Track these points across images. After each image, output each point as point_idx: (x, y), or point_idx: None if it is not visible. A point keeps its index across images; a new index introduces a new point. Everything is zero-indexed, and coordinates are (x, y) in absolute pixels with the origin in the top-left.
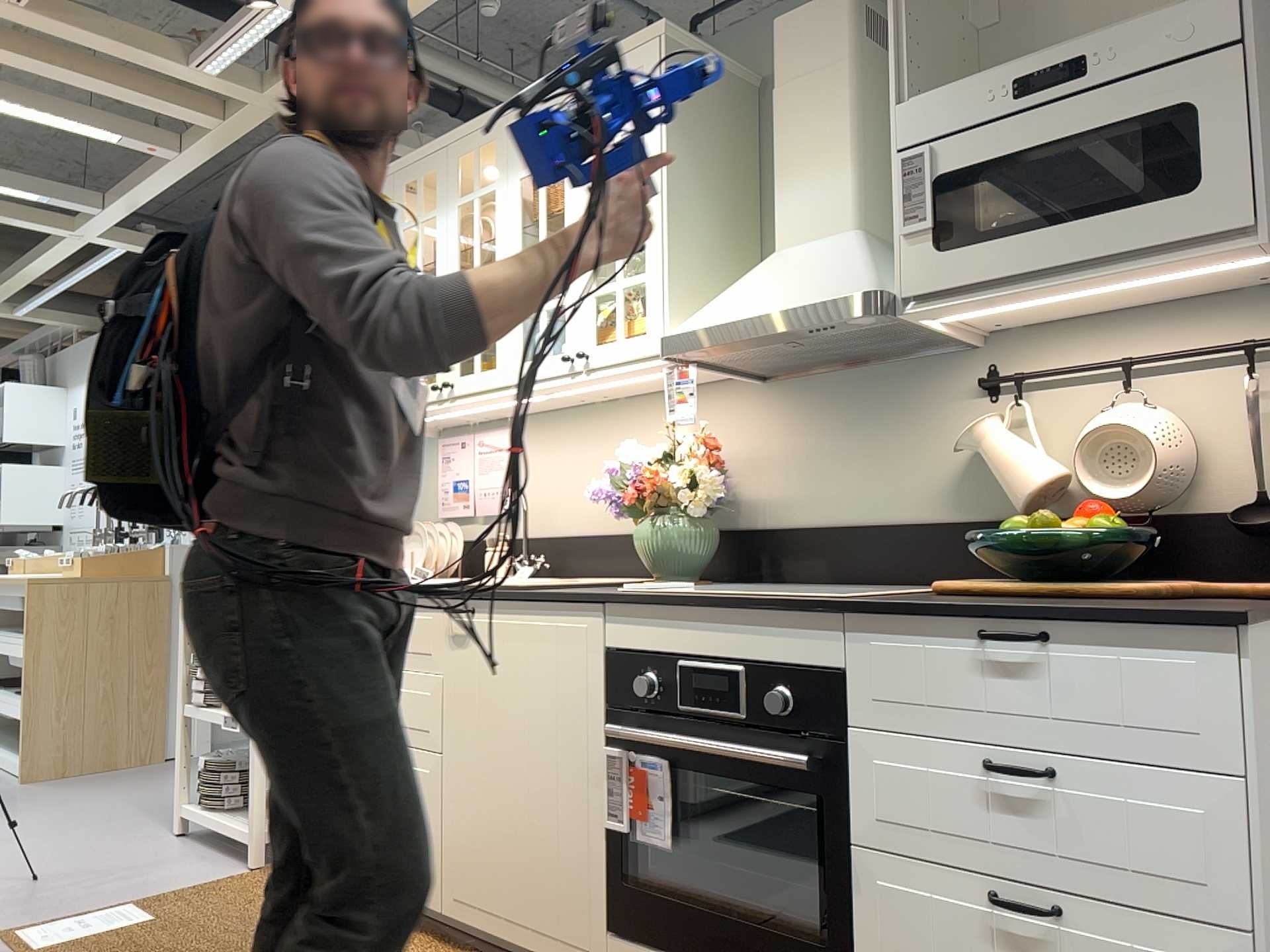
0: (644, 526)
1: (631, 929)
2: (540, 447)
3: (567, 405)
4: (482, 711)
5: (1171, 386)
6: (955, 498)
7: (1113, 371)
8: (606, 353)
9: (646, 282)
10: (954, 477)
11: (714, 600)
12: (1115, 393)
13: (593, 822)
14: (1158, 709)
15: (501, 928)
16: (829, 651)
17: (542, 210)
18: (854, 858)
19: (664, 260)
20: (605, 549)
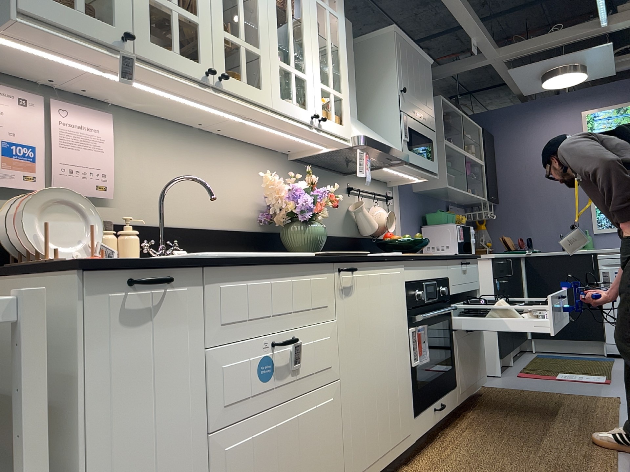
0: (309, 225)
1: (420, 407)
2: (140, 145)
3: (172, 120)
4: (363, 334)
5: (376, 203)
6: (345, 228)
7: (369, 195)
8: (329, 125)
9: (344, 101)
10: (344, 220)
11: (432, 256)
12: (369, 202)
13: (408, 367)
14: (475, 277)
15: (379, 465)
16: (447, 272)
17: (290, 6)
18: (453, 335)
19: (348, 95)
20: (210, 240)
